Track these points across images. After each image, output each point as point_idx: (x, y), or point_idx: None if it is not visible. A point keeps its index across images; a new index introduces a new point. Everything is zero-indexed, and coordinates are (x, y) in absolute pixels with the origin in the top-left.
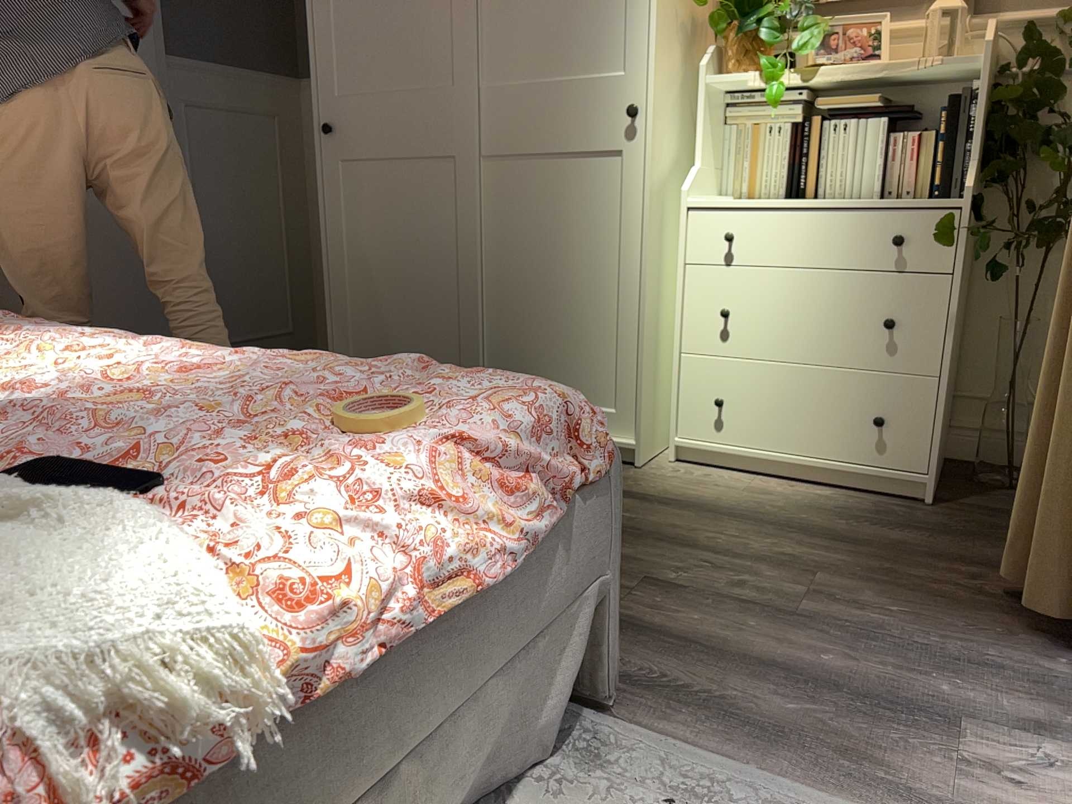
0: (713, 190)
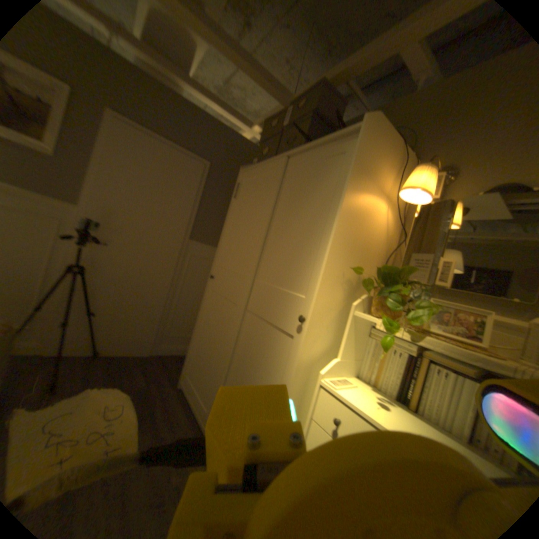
0: (351, 371)
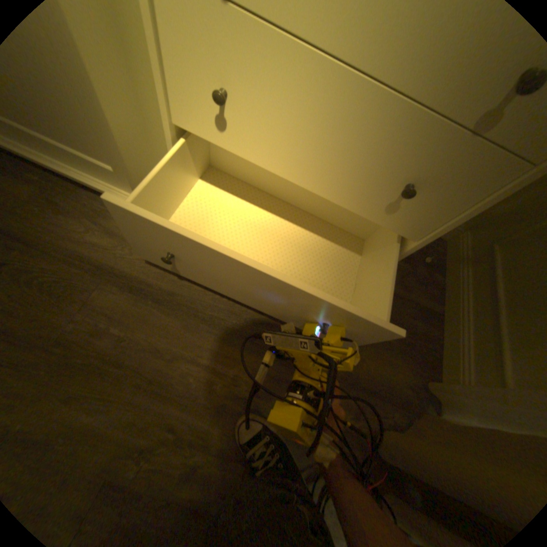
0: None
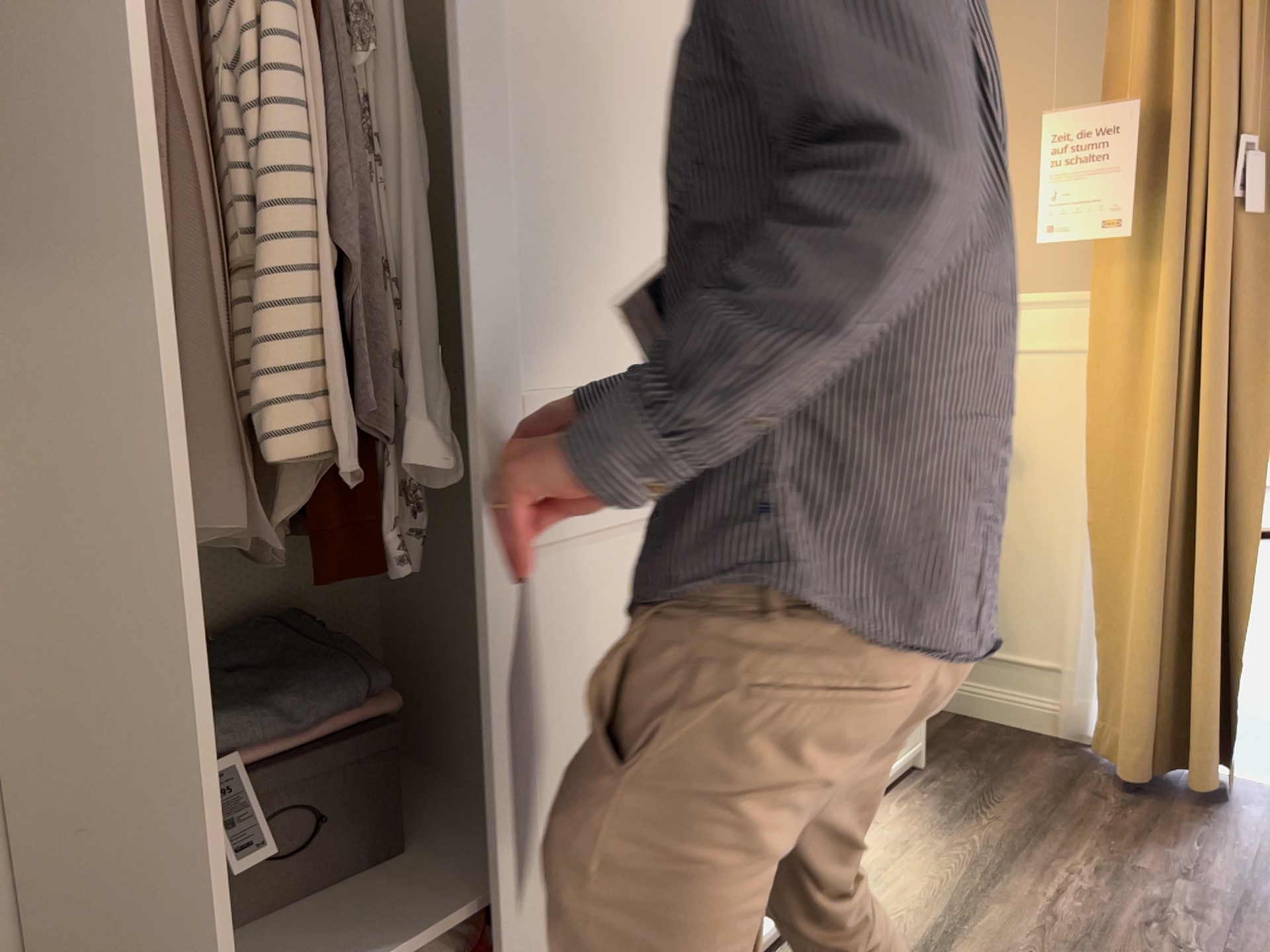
0: None
